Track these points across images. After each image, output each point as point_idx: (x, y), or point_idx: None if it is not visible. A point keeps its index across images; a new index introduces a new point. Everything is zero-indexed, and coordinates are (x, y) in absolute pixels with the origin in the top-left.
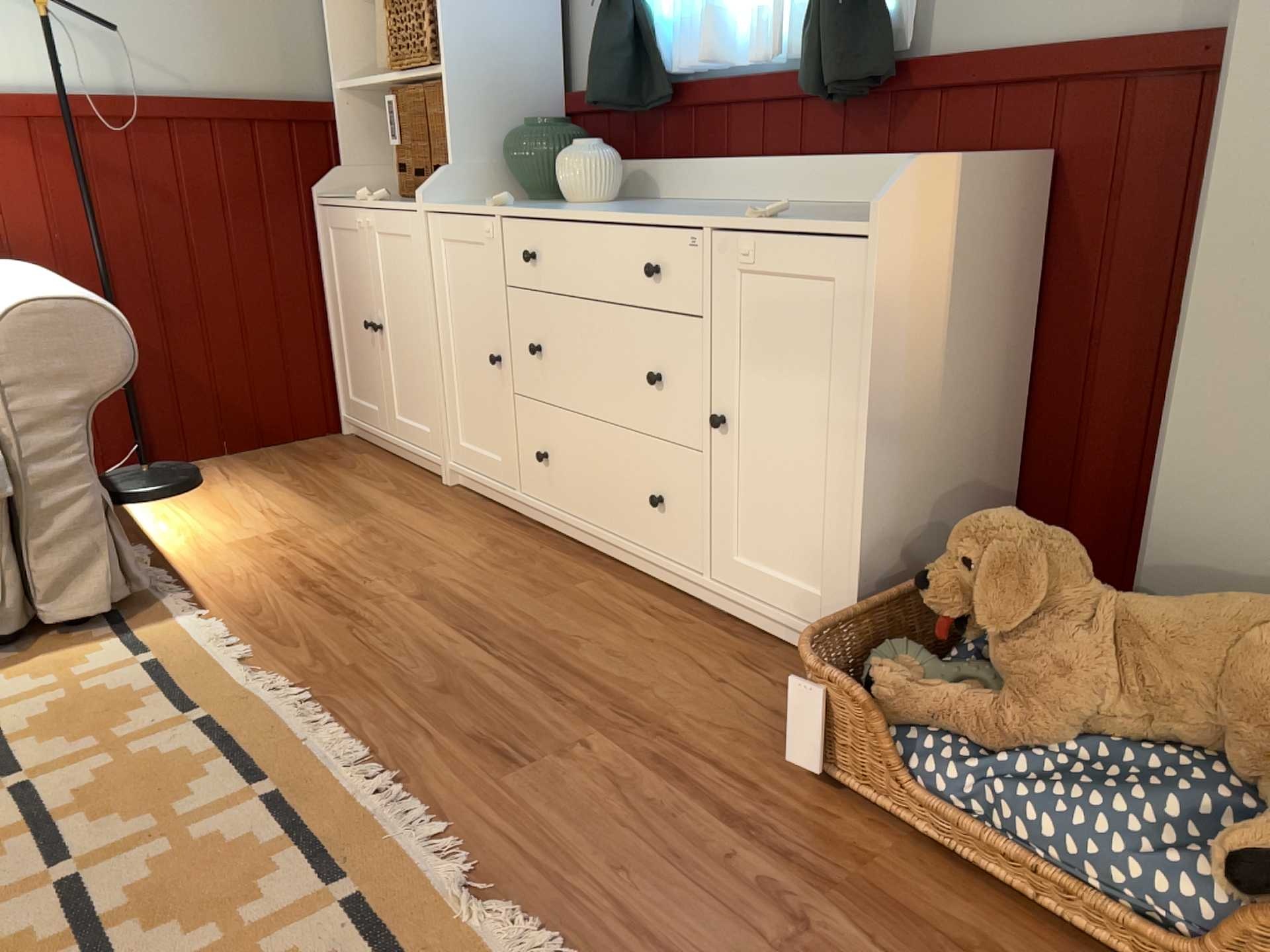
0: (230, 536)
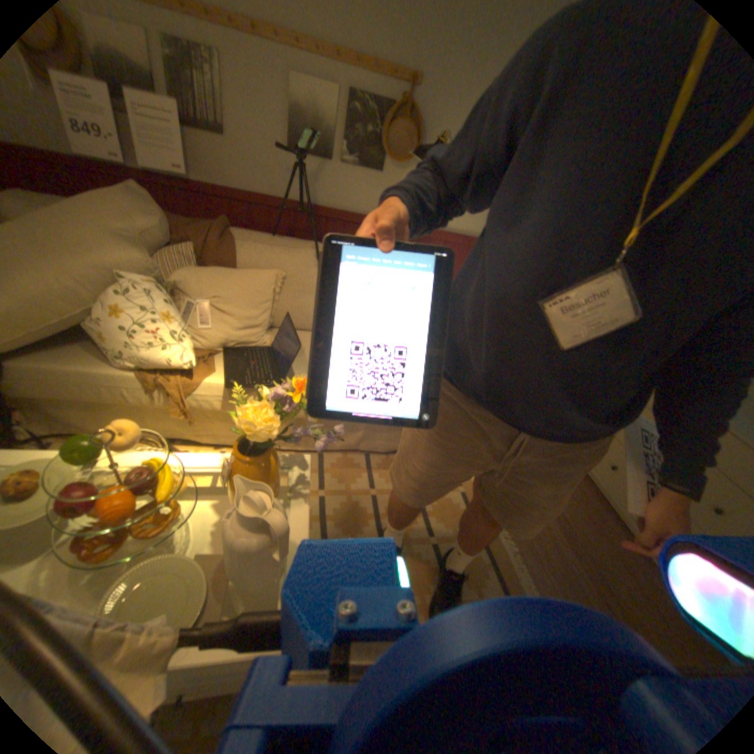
0: None
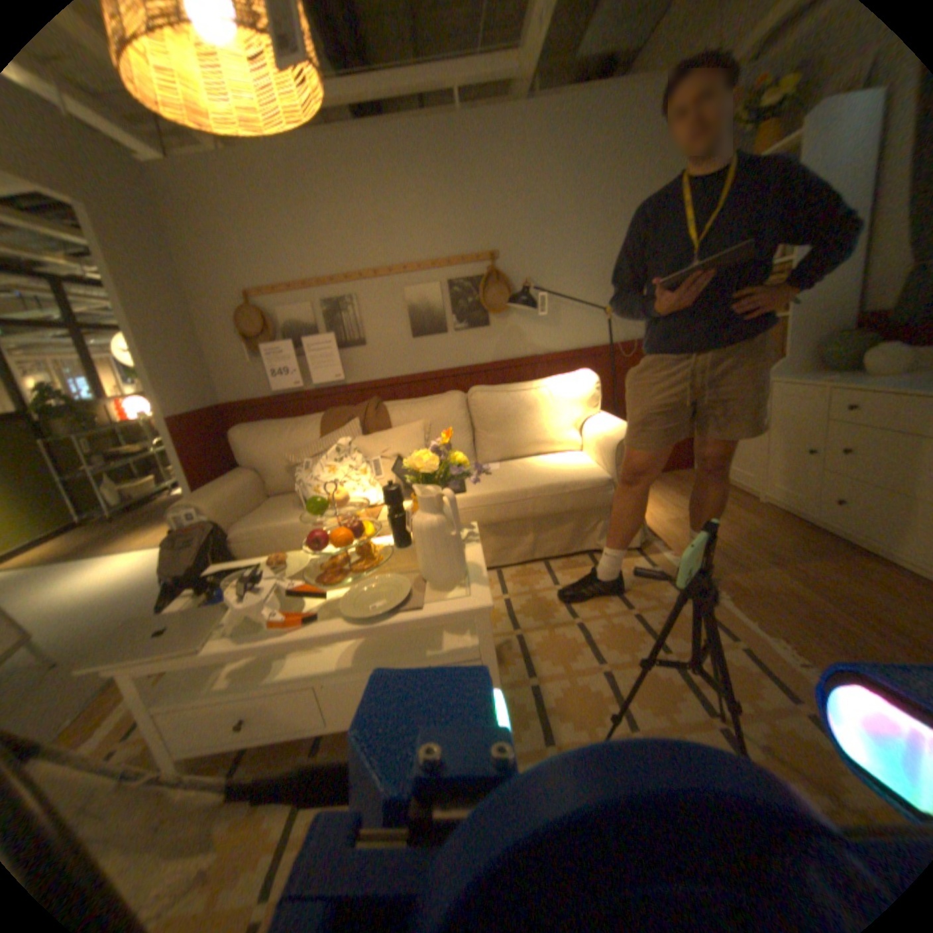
0: (666, 516)
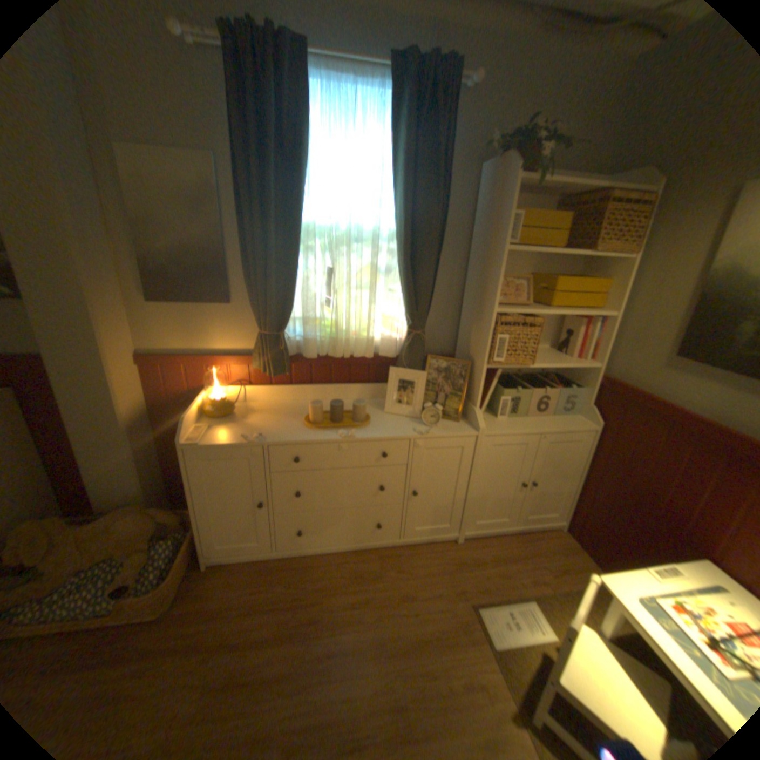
0: None
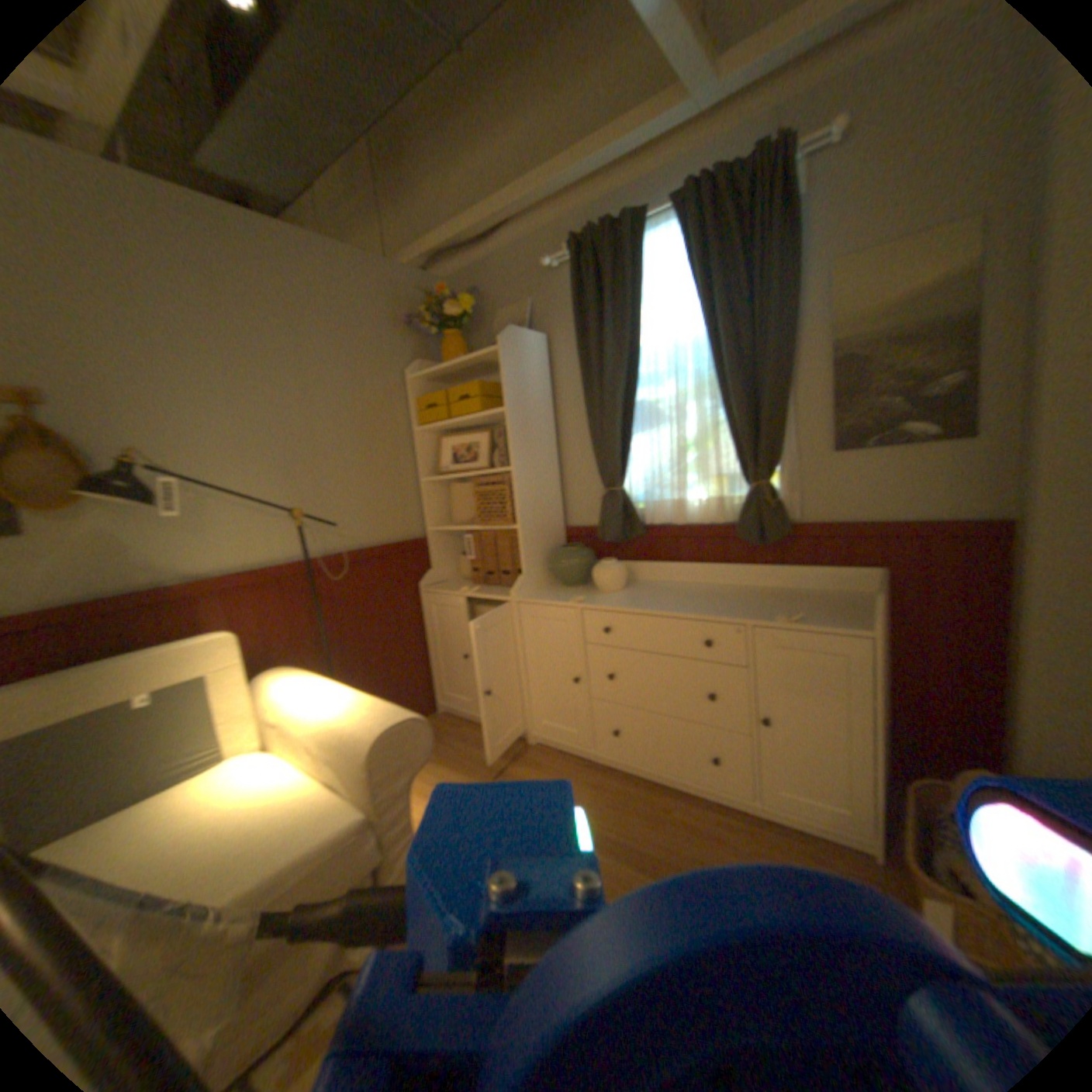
0: None
